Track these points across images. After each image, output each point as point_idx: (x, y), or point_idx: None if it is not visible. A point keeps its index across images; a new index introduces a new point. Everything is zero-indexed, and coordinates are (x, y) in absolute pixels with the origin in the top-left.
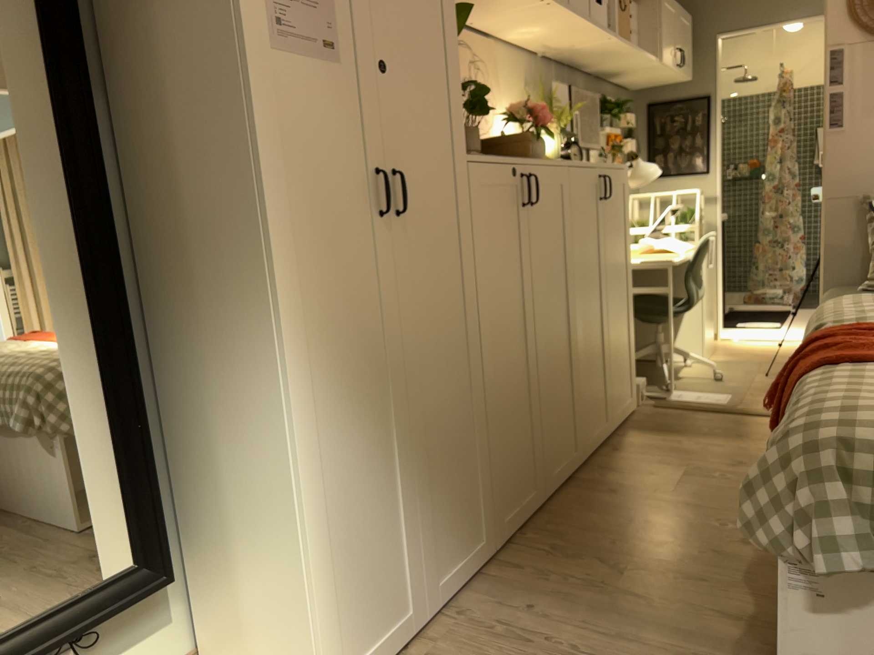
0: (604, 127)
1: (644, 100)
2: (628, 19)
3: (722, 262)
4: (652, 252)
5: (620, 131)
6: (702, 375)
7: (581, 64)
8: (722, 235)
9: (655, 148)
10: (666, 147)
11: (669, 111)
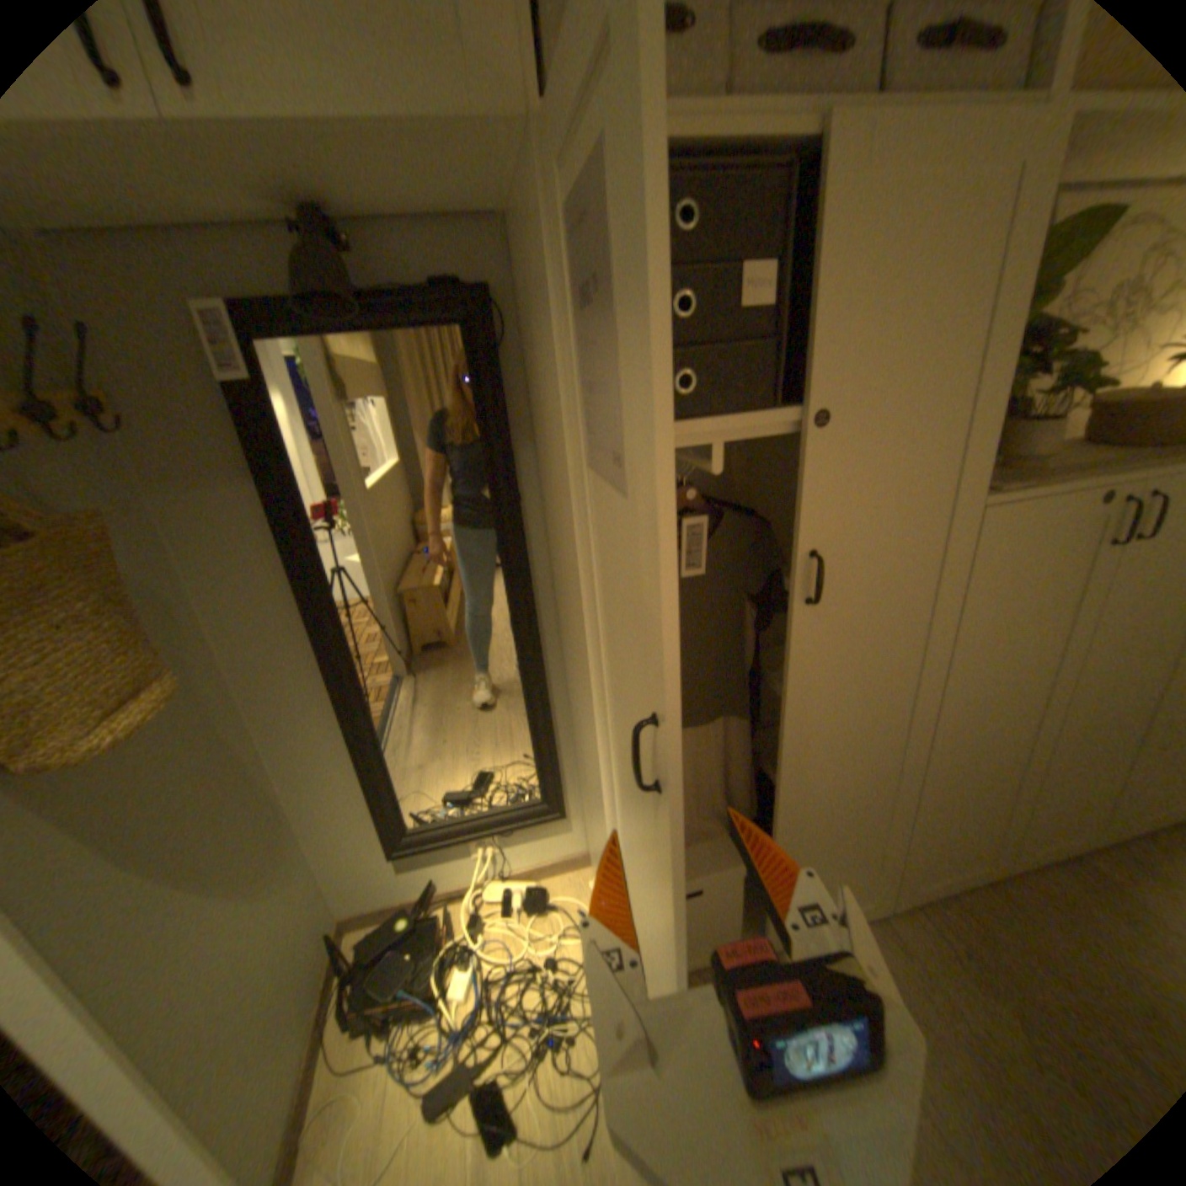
0: None
1: None
2: None
3: None
4: None
5: None
6: None
7: None
8: None
9: None
10: None
11: None
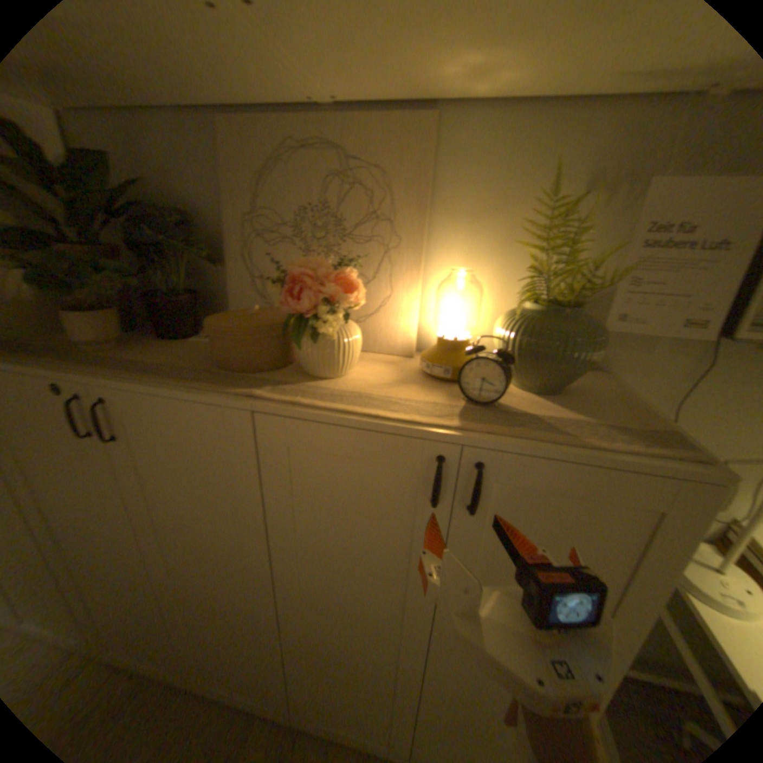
0: None
1: None
2: None
3: None
4: None
5: None
6: None
7: None
8: None
9: None
10: None
11: None
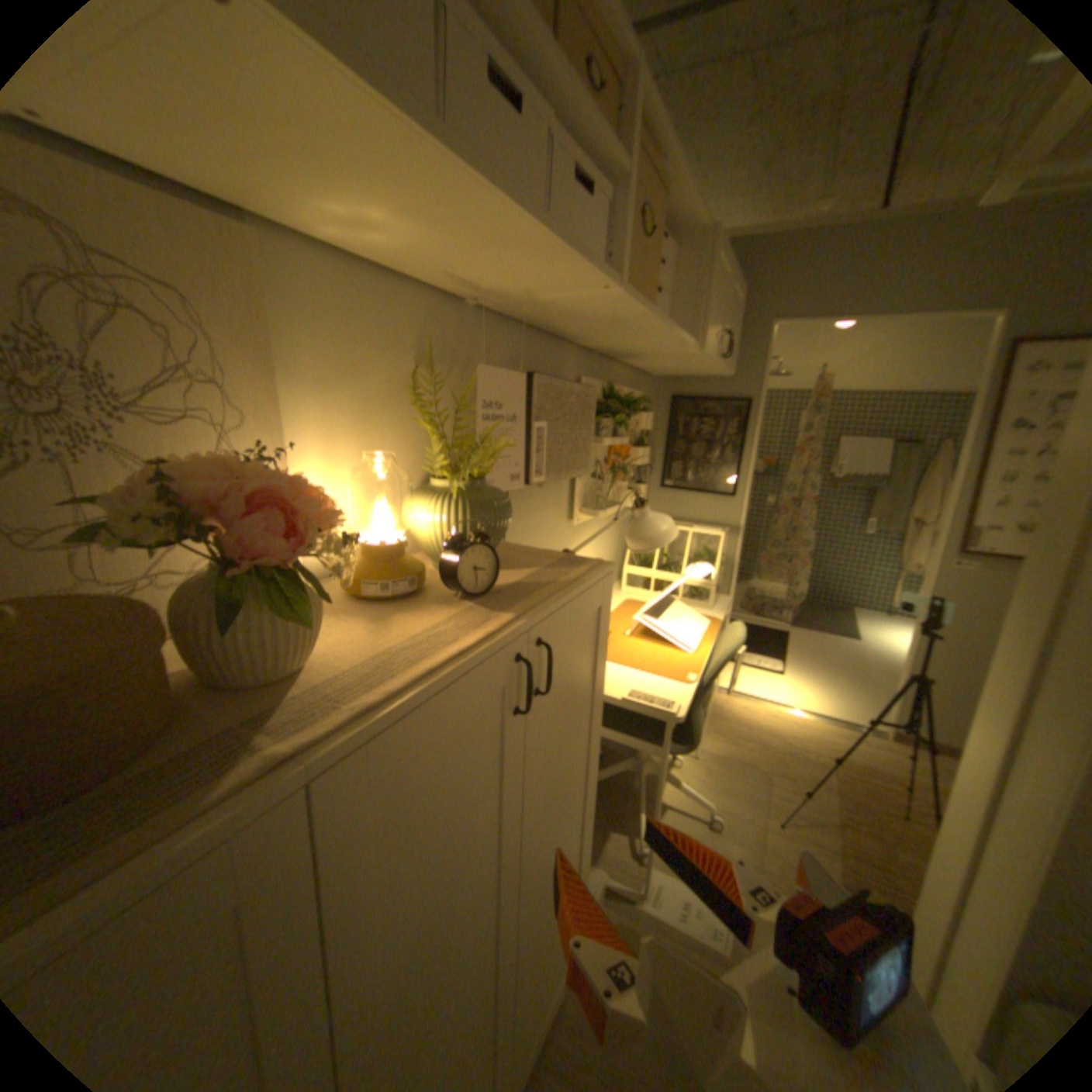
0: (605, 432)
1: (668, 389)
2: (656, 256)
3: (731, 603)
4: (647, 633)
5: (629, 433)
6: (691, 806)
7: (568, 331)
8: (737, 572)
9: (673, 452)
10: (687, 453)
11: (698, 408)
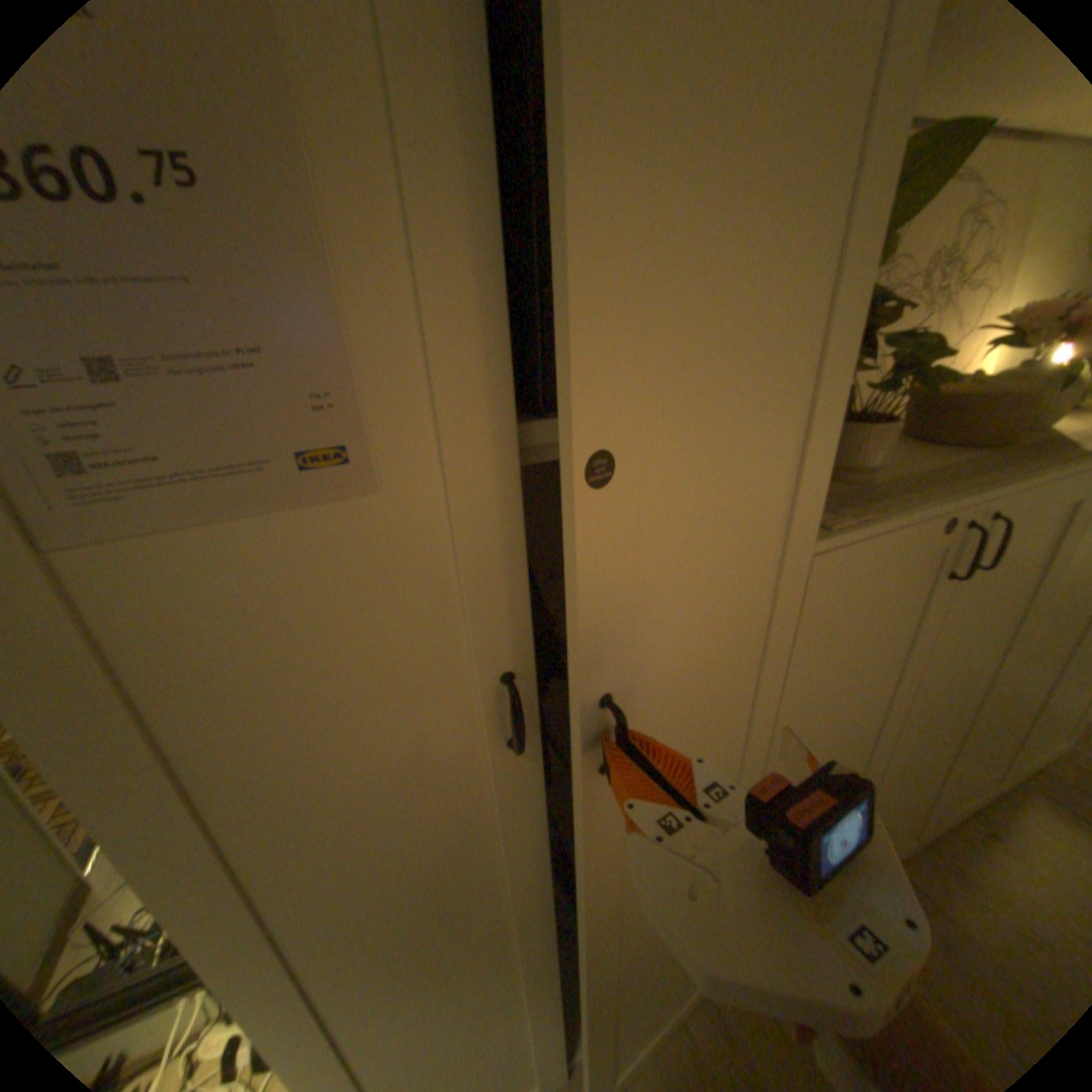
0: None
1: None
2: None
3: None
4: None
5: None
6: None
7: None
8: None
9: None
10: None
11: None
